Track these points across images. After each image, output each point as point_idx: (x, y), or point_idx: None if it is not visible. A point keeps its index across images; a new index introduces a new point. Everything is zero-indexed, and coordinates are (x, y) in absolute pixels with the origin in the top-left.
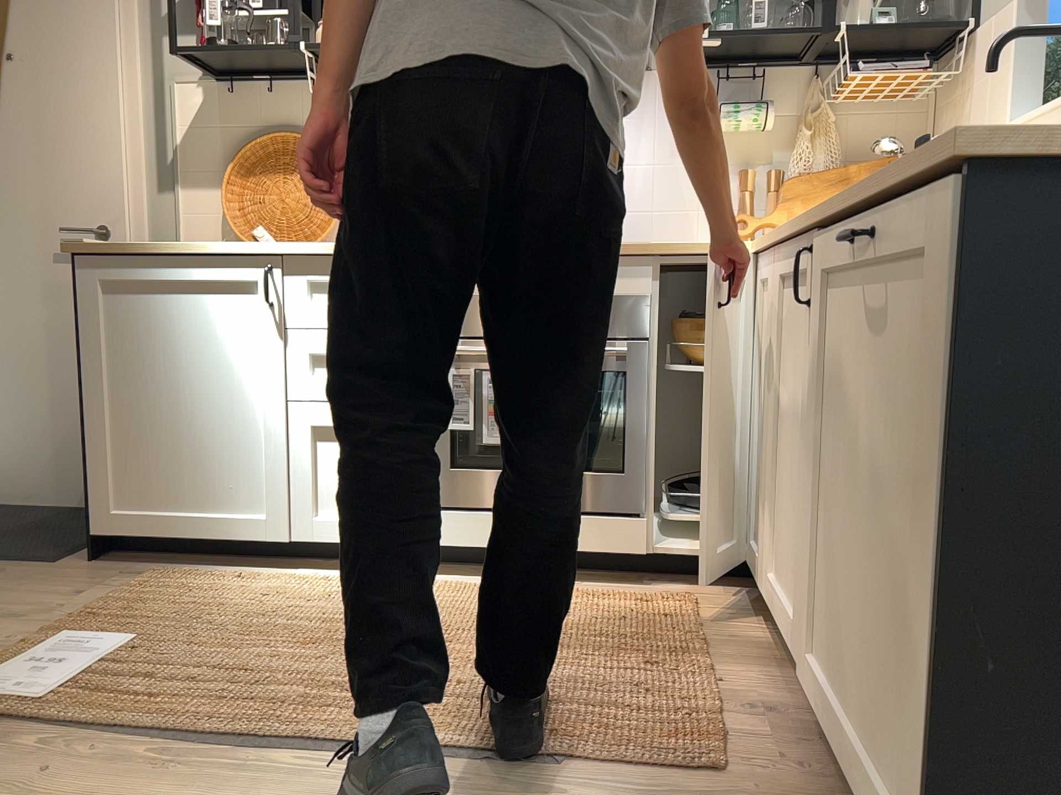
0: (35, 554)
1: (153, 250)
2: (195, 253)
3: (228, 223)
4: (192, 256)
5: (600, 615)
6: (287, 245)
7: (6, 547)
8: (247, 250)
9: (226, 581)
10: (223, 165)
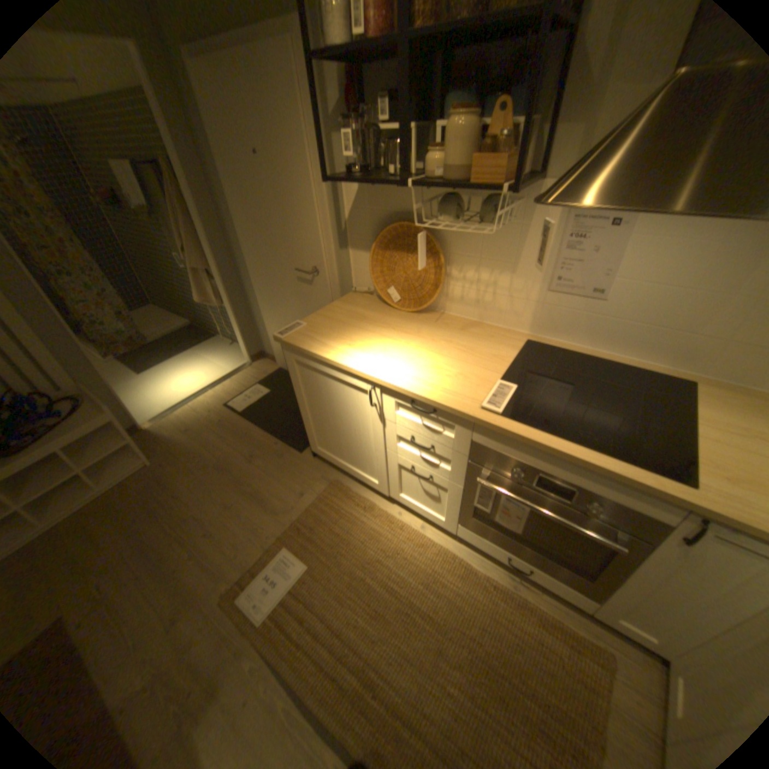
0: (296, 441)
1: (313, 355)
2: (333, 364)
3: (374, 283)
4: (333, 363)
5: (539, 655)
6: (385, 371)
7: (288, 428)
8: (360, 374)
9: (358, 510)
10: (372, 236)
